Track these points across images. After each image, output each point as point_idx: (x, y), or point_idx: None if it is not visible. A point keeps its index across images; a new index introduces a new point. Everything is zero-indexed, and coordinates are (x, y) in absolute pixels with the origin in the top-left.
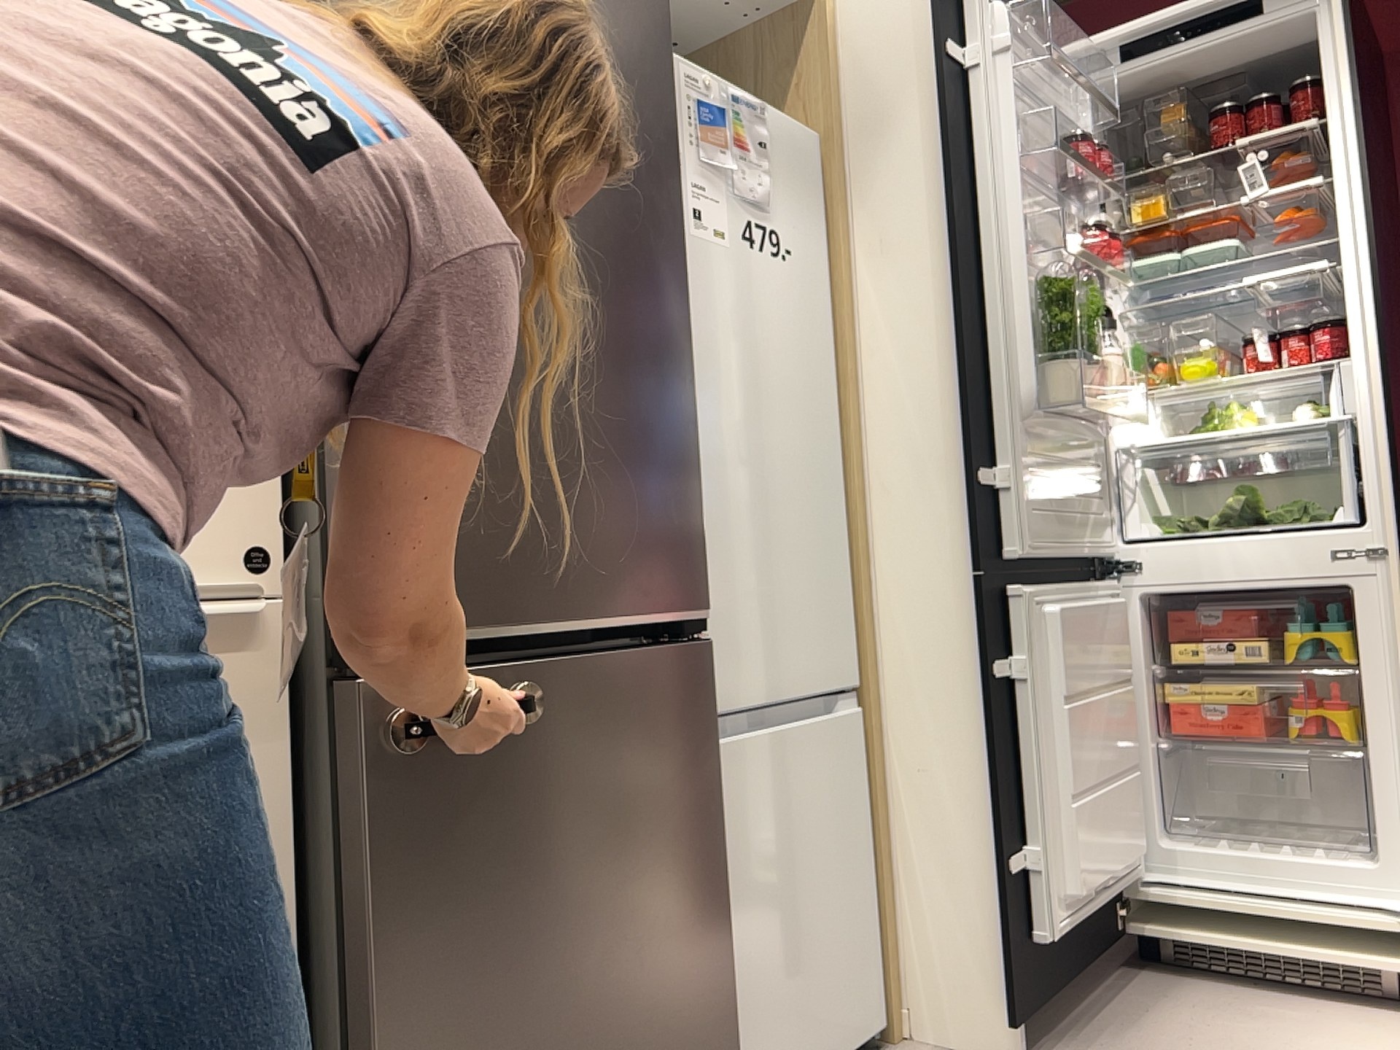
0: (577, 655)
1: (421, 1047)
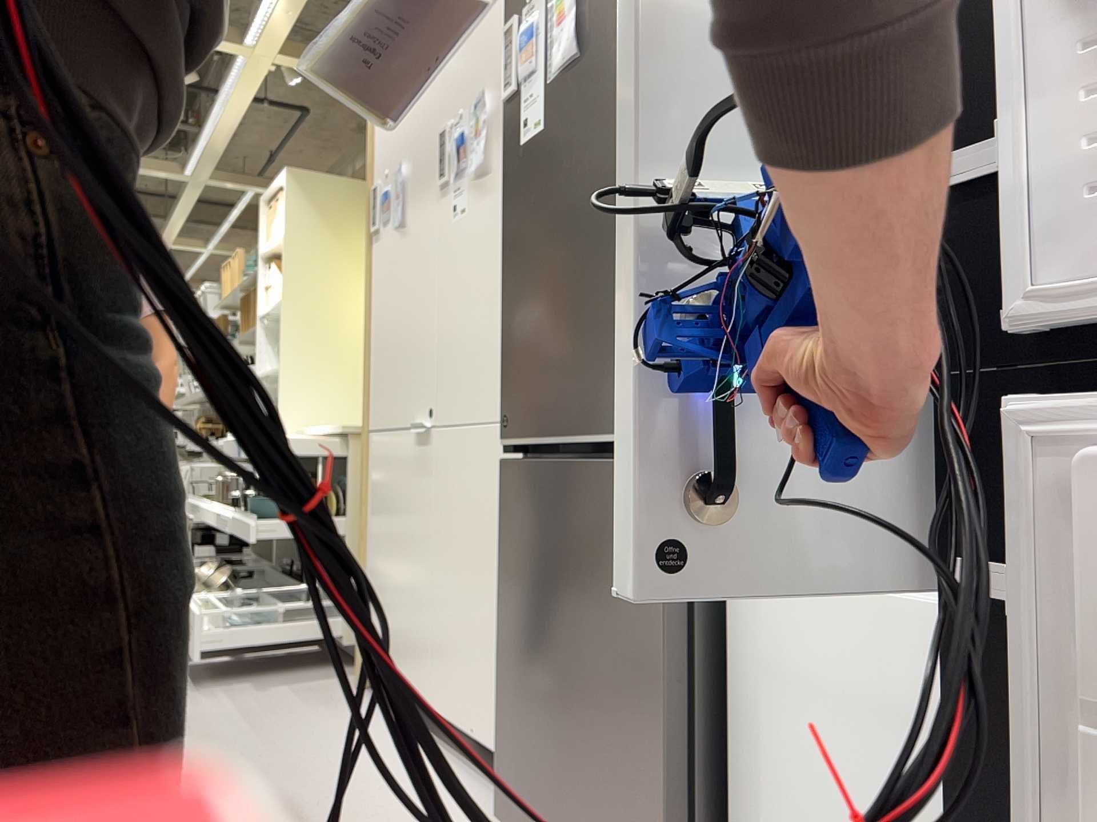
0: (597, 462)
1: (508, 646)
